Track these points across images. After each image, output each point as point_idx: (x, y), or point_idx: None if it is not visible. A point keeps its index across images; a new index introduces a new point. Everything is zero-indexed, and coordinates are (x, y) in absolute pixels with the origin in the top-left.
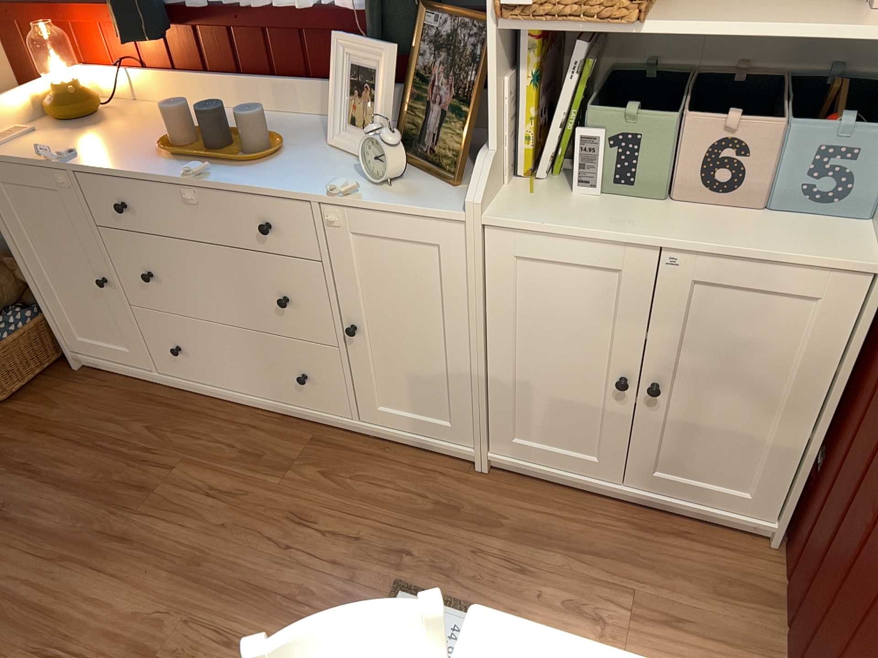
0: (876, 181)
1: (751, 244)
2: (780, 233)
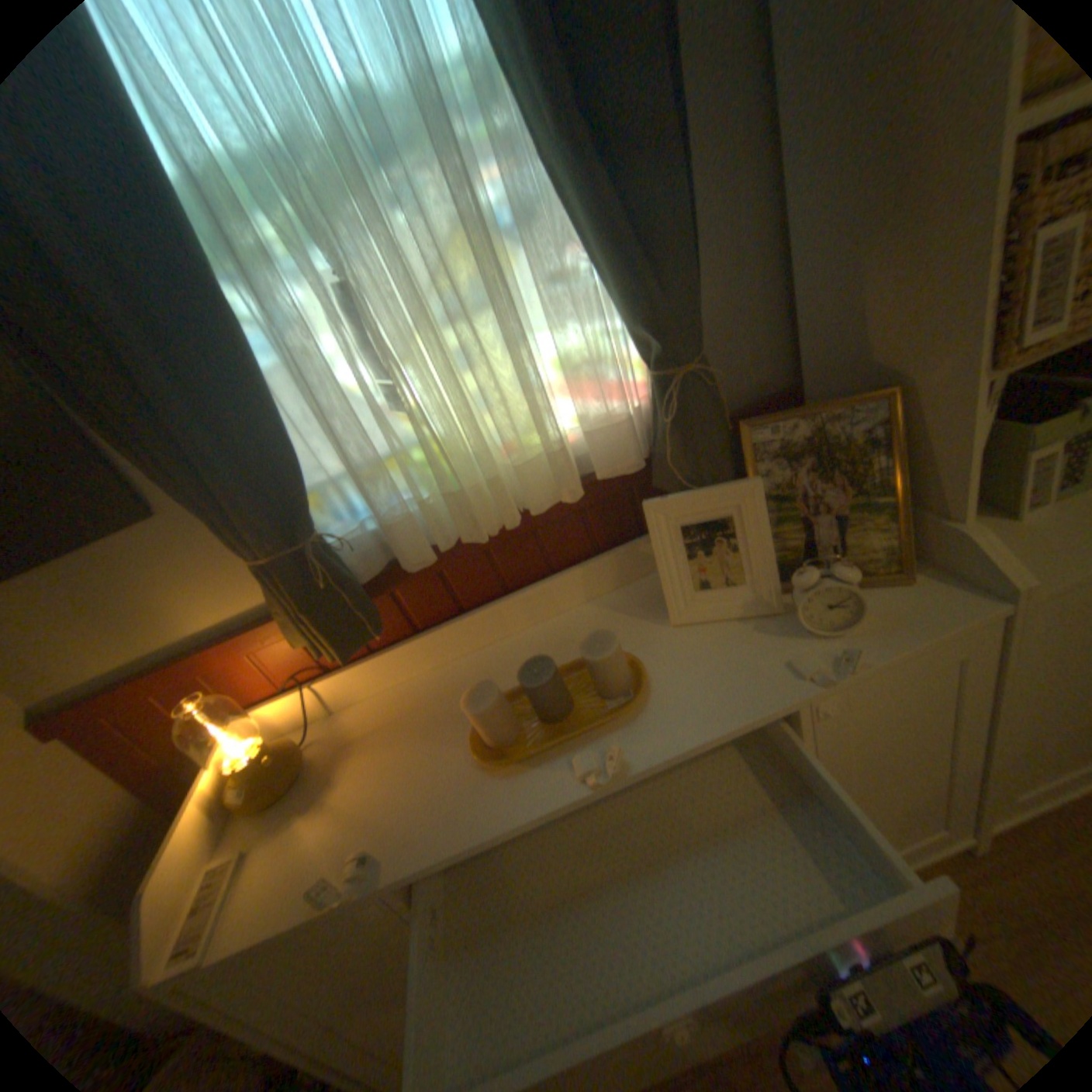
0: None
1: None
2: None
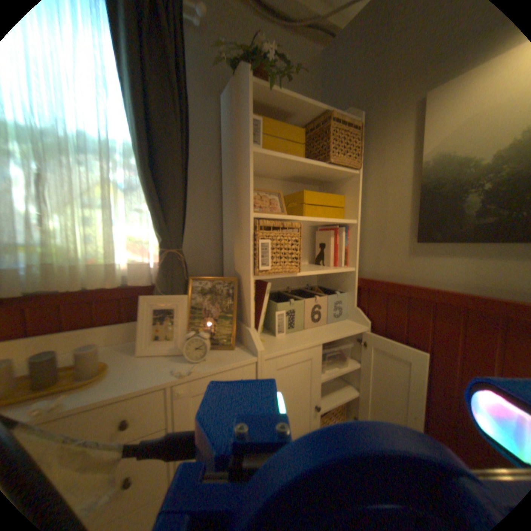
0: (349, 306)
1: (341, 331)
2: (340, 327)
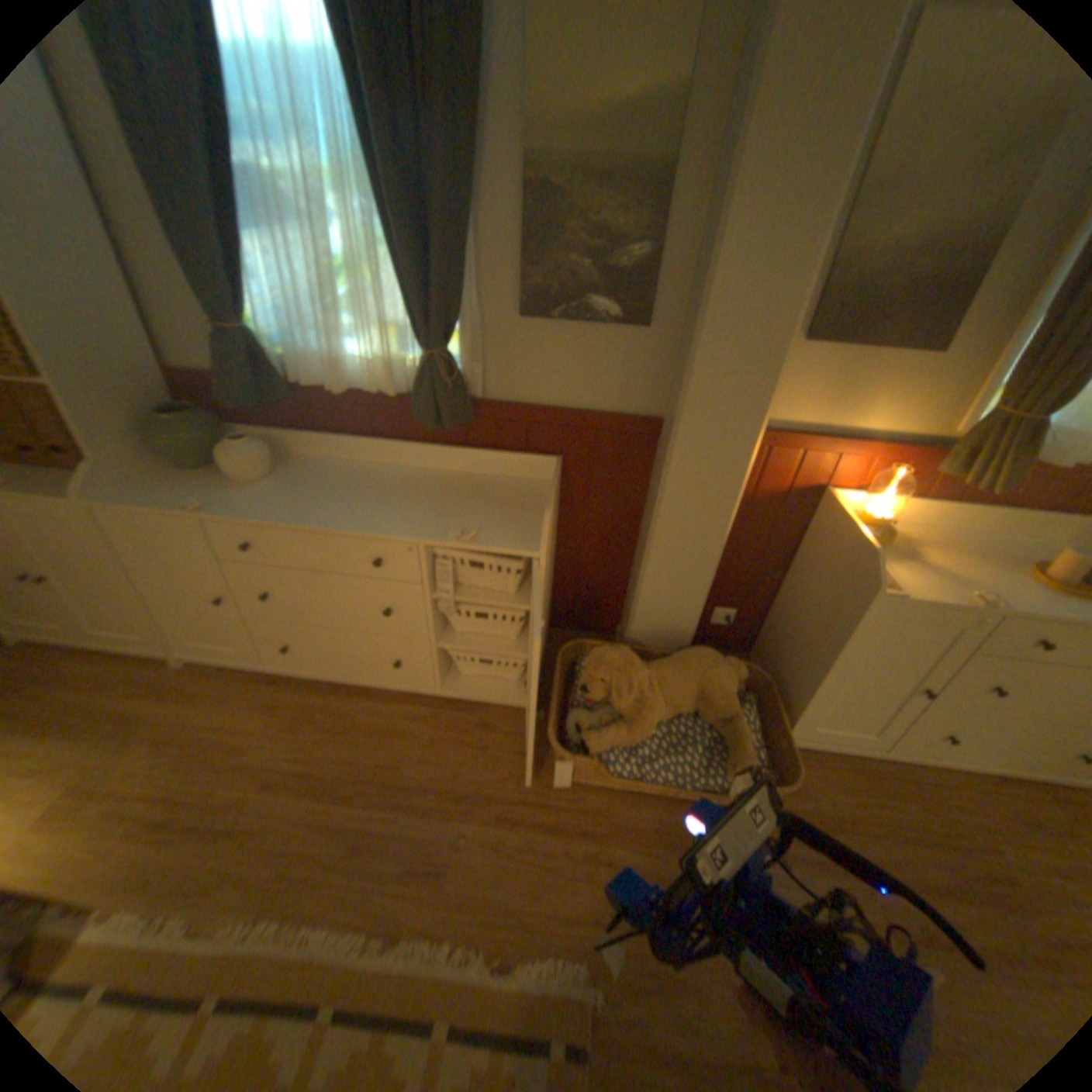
0: None
1: None
2: None
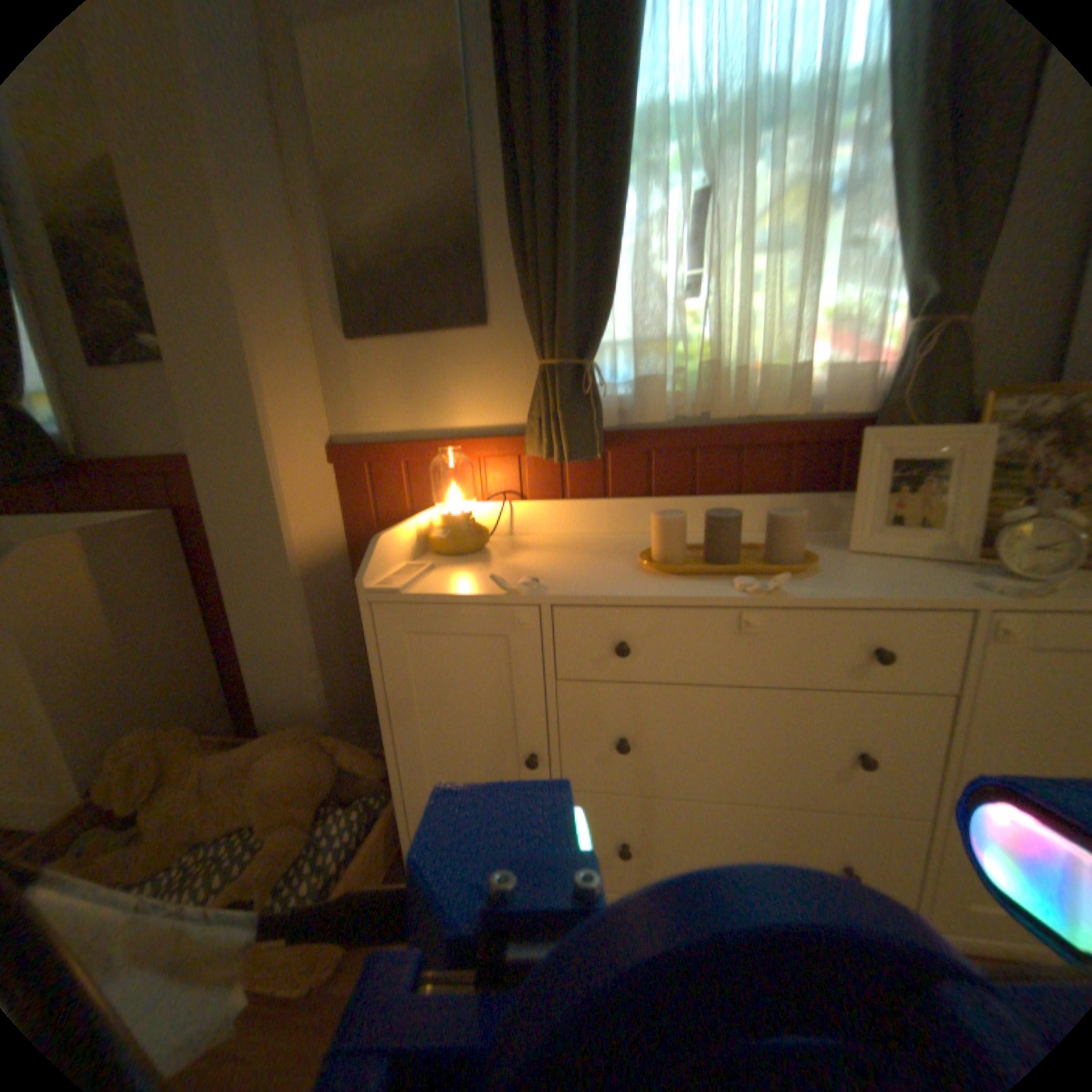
0: None
1: None
2: None
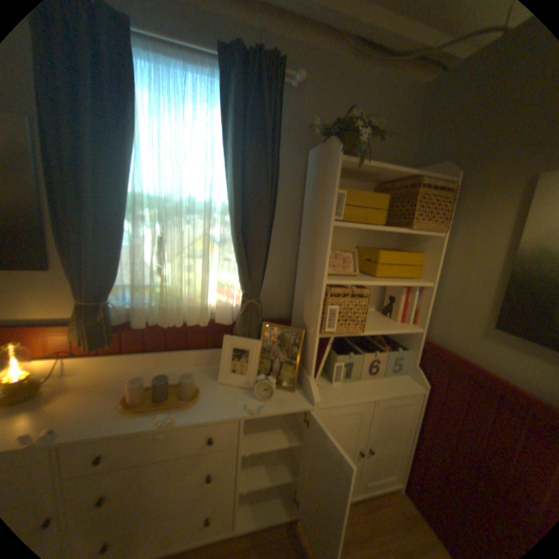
0: (411, 364)
1: (397, 391)
2: (397, 385)
